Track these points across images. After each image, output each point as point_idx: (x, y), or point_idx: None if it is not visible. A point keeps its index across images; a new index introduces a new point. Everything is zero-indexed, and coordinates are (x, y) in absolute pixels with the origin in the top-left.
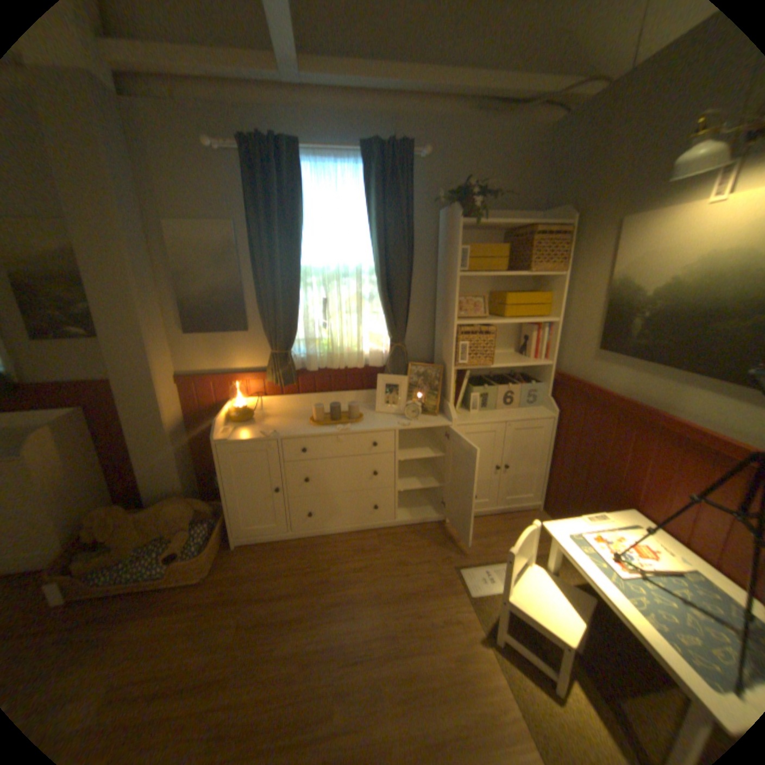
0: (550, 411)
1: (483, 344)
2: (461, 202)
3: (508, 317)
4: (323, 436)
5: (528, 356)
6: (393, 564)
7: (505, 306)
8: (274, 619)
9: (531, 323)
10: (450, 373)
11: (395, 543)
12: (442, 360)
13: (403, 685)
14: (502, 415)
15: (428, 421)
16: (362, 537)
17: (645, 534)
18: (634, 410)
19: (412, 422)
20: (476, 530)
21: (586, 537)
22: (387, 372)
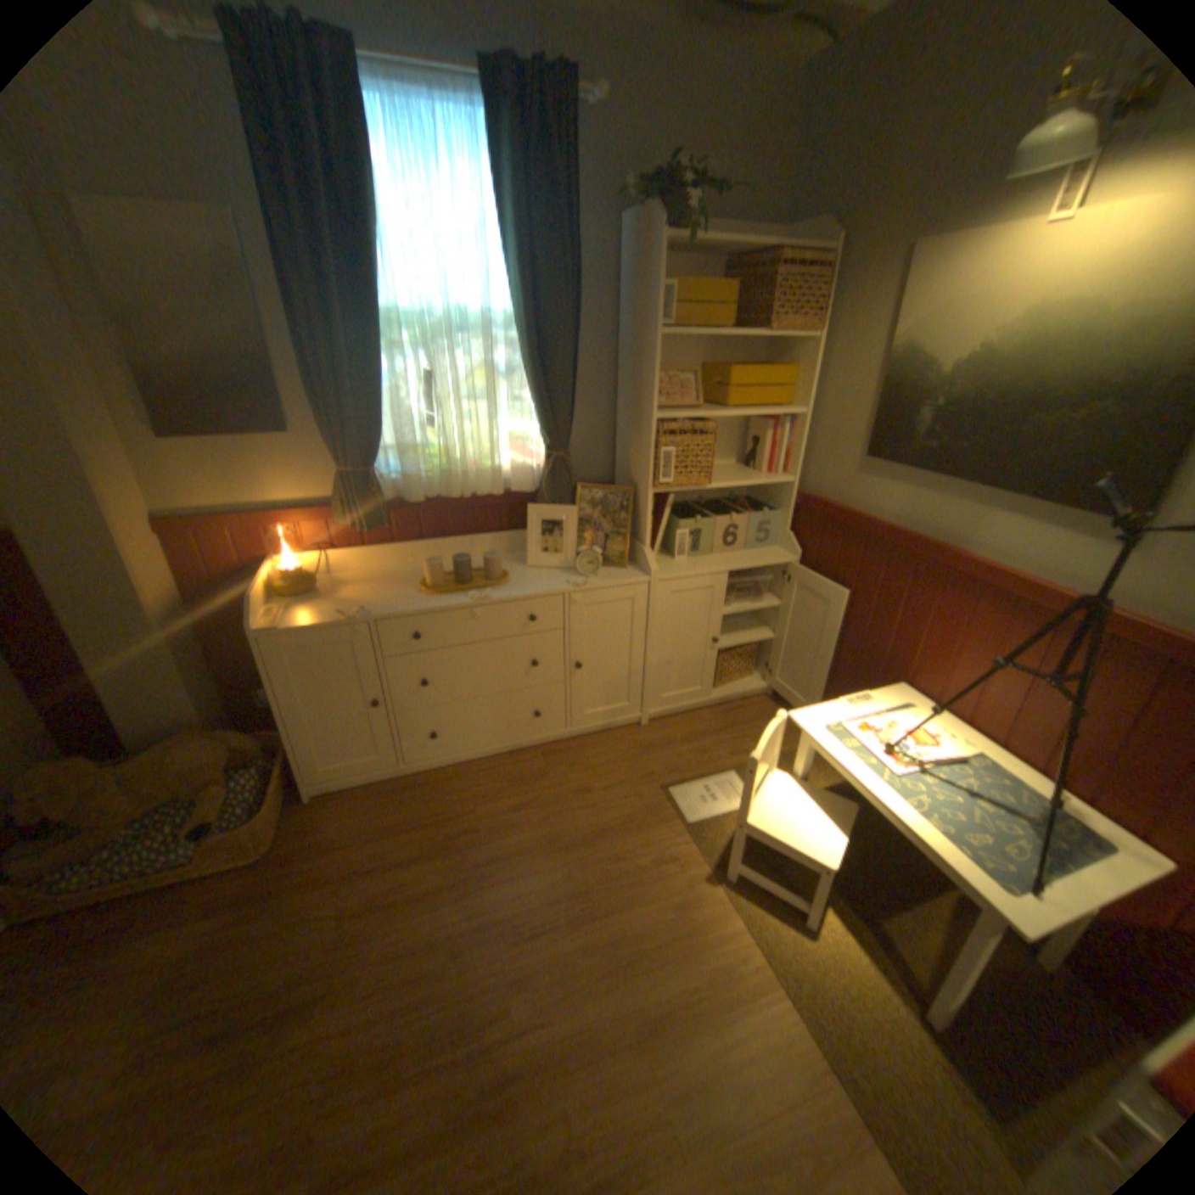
0: (788, 553)
1: (694, 451)
2: (663, 199)
3: (732, 407)
4: (446, 611)
5: (758, 470)
6: (570, 792)
7: (727, 388)
8: (398, 897)
9: (764, 417)
10: (646, 500)
11: (570, 763)
12: (631, 478)
13: (606, 954)
14: (721, 562)
15: (614, 578)
16: (517, 759)
17: (918, 714)
18: (912, 546)
19: (590, 581)
20: (684, 731)
21: (847, 727)
22: (542, 501)
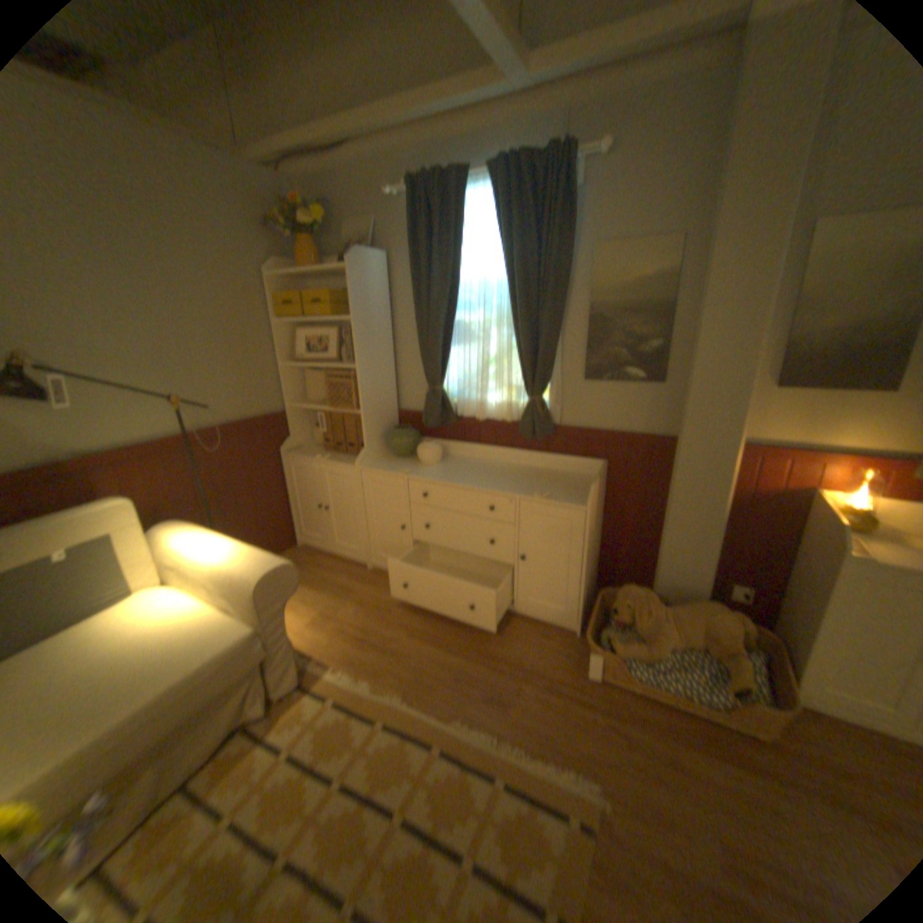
0: None
1: None
2: None
3: None
4: None
5: None
6: None
7: None
8: None
9: None
10: None
11: None
12: None
13: None
14: None
15: None
16: None
17: None
18: None
19: None
20: None
21: None
22: None
